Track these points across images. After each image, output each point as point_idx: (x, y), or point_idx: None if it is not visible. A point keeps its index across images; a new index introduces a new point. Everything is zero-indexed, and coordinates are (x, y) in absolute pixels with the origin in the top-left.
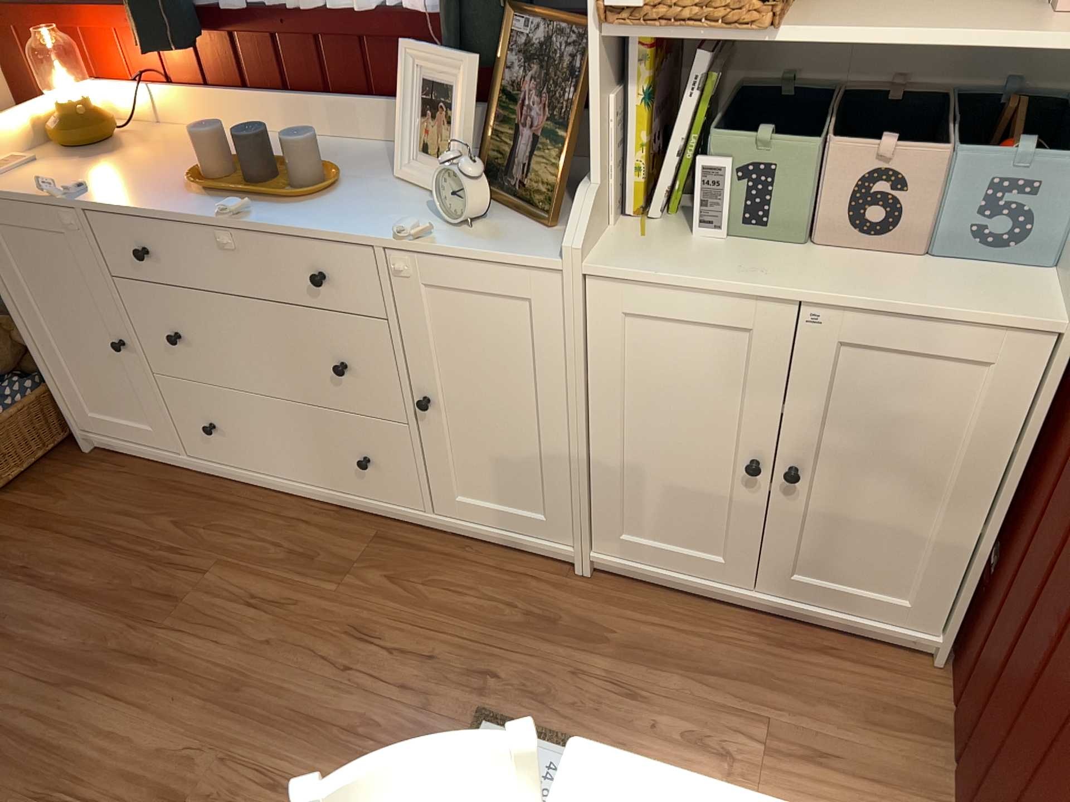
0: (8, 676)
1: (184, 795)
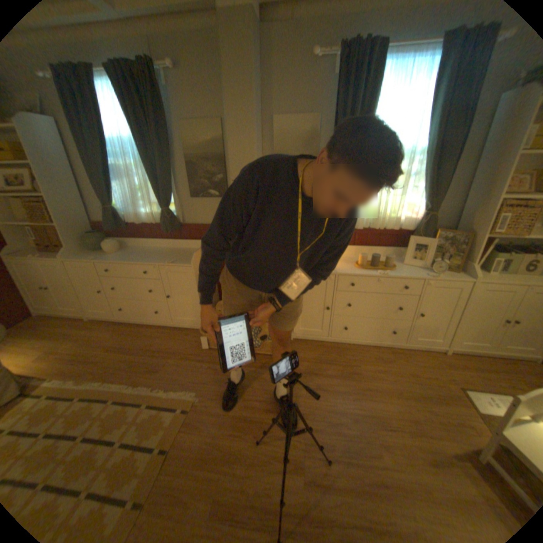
0: (337, 402)
1: (417, 422)
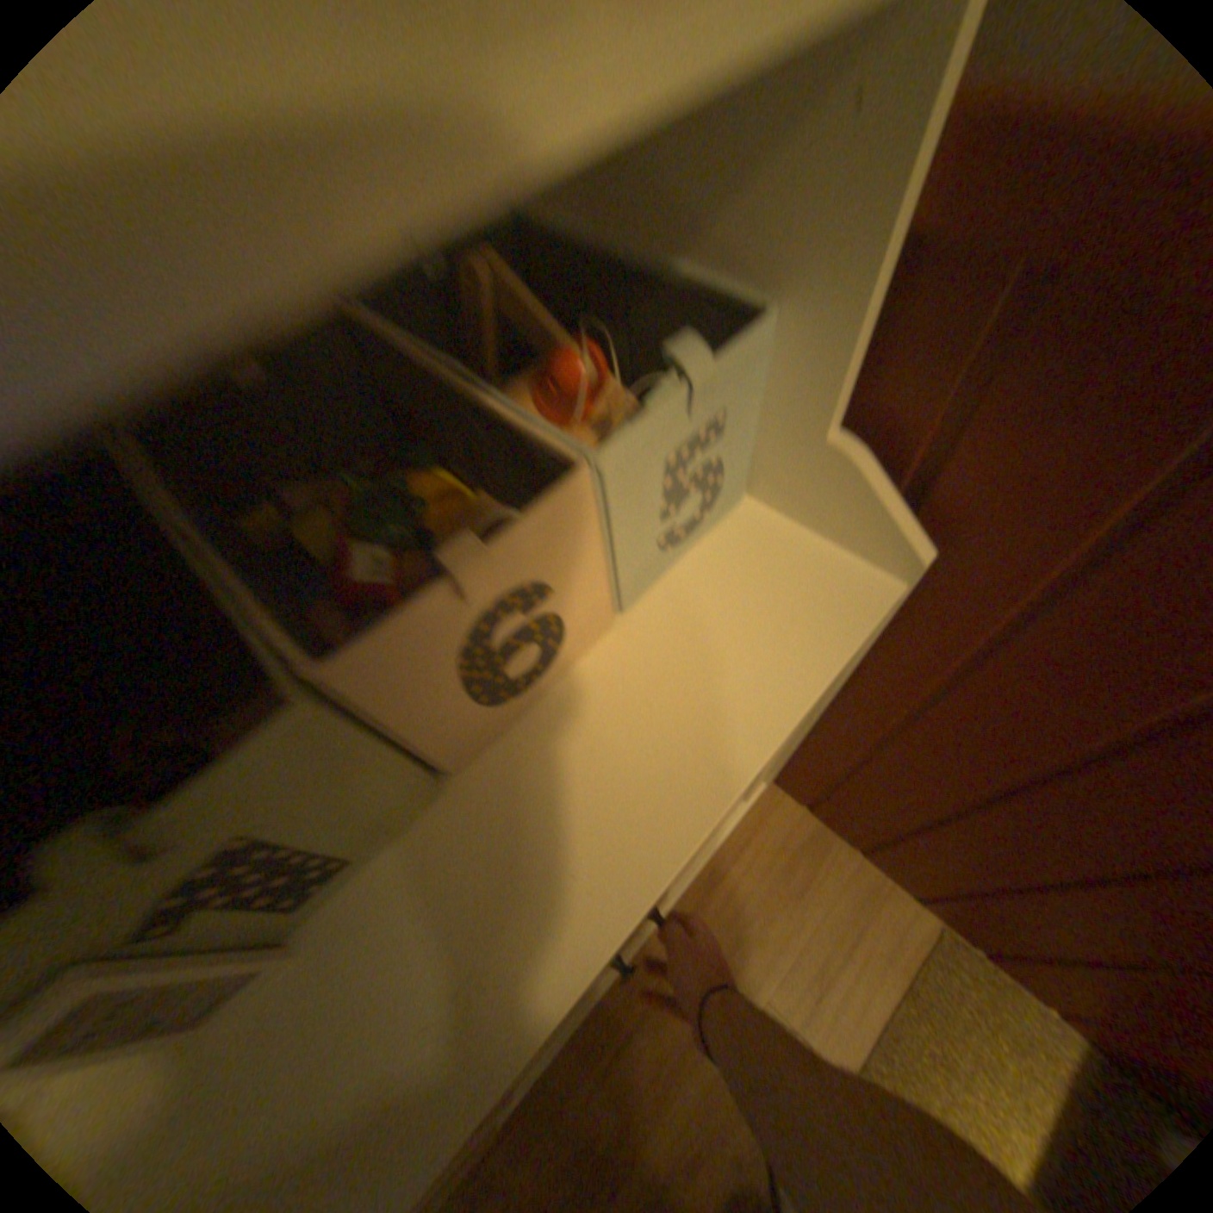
0: None
1: None
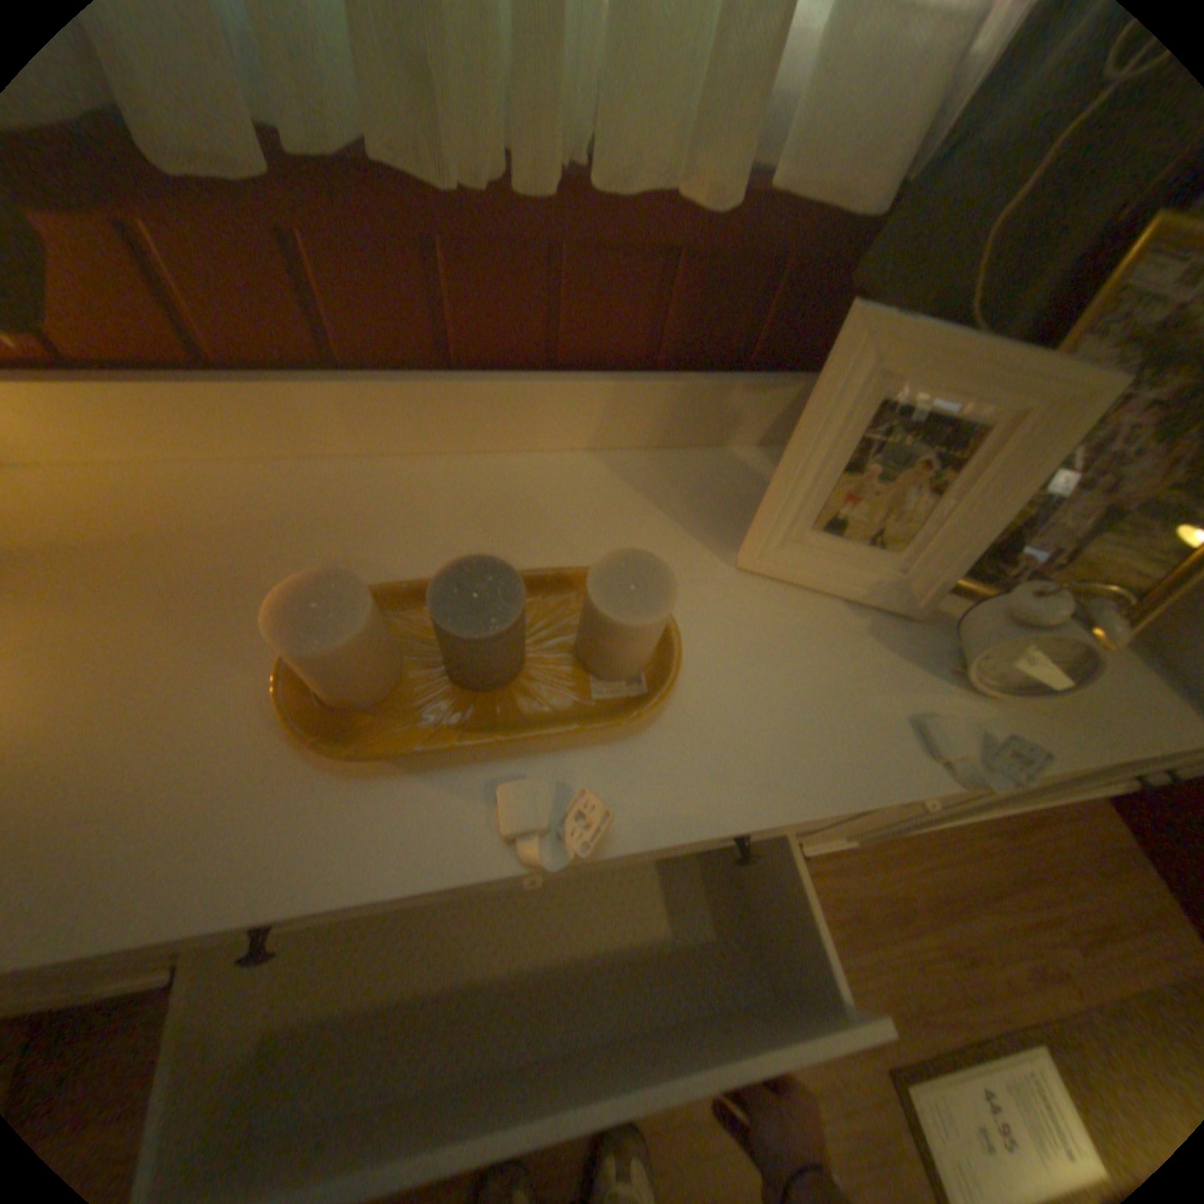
0: None
1: None
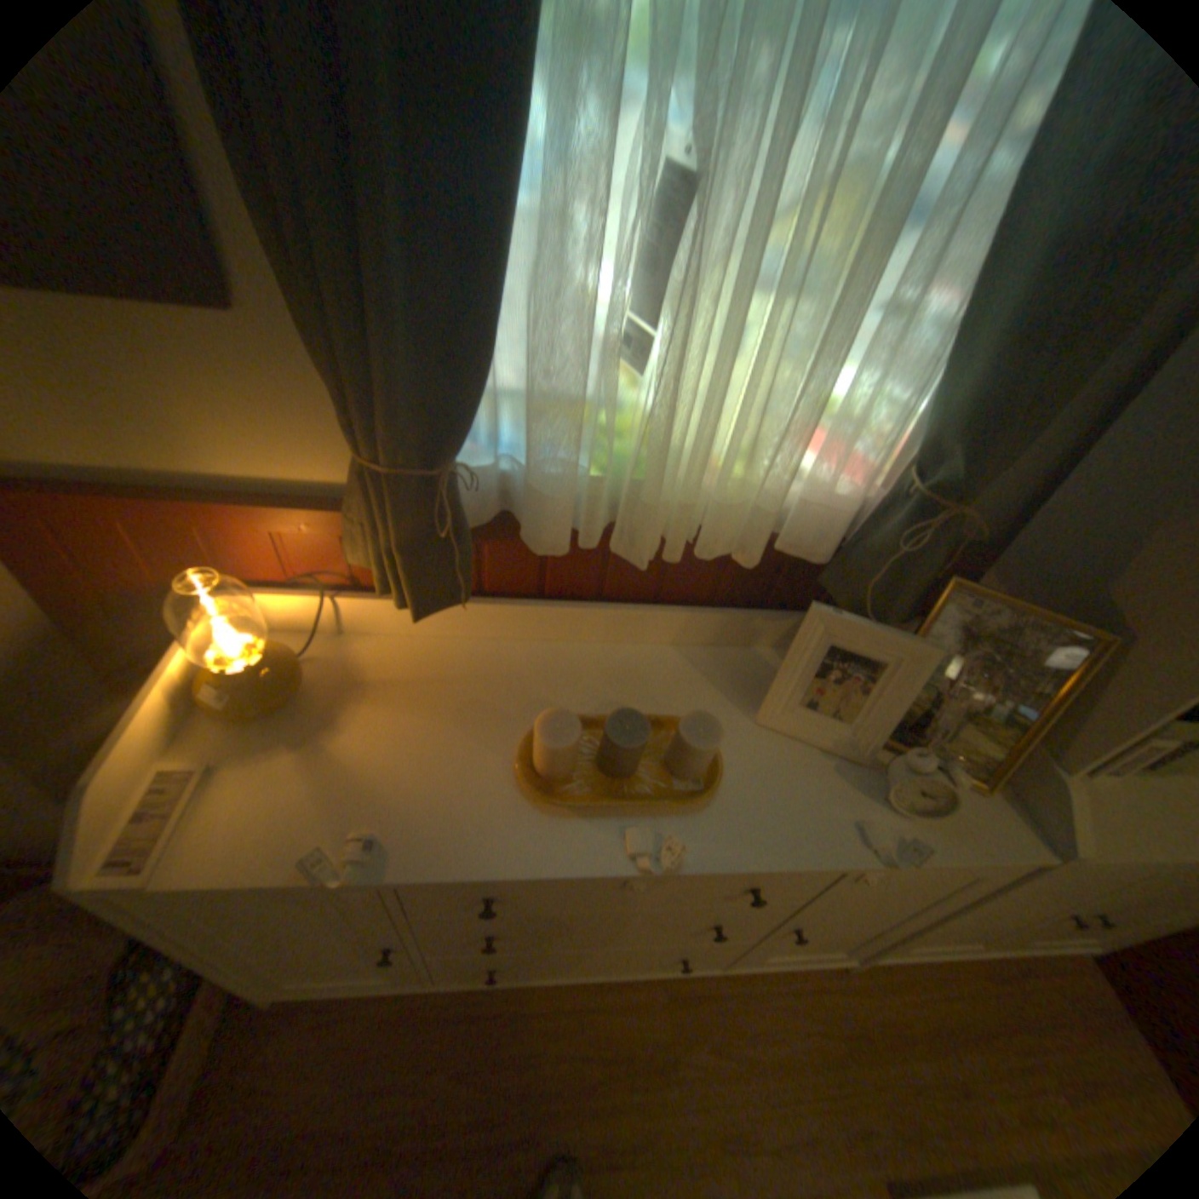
0: None
1: None
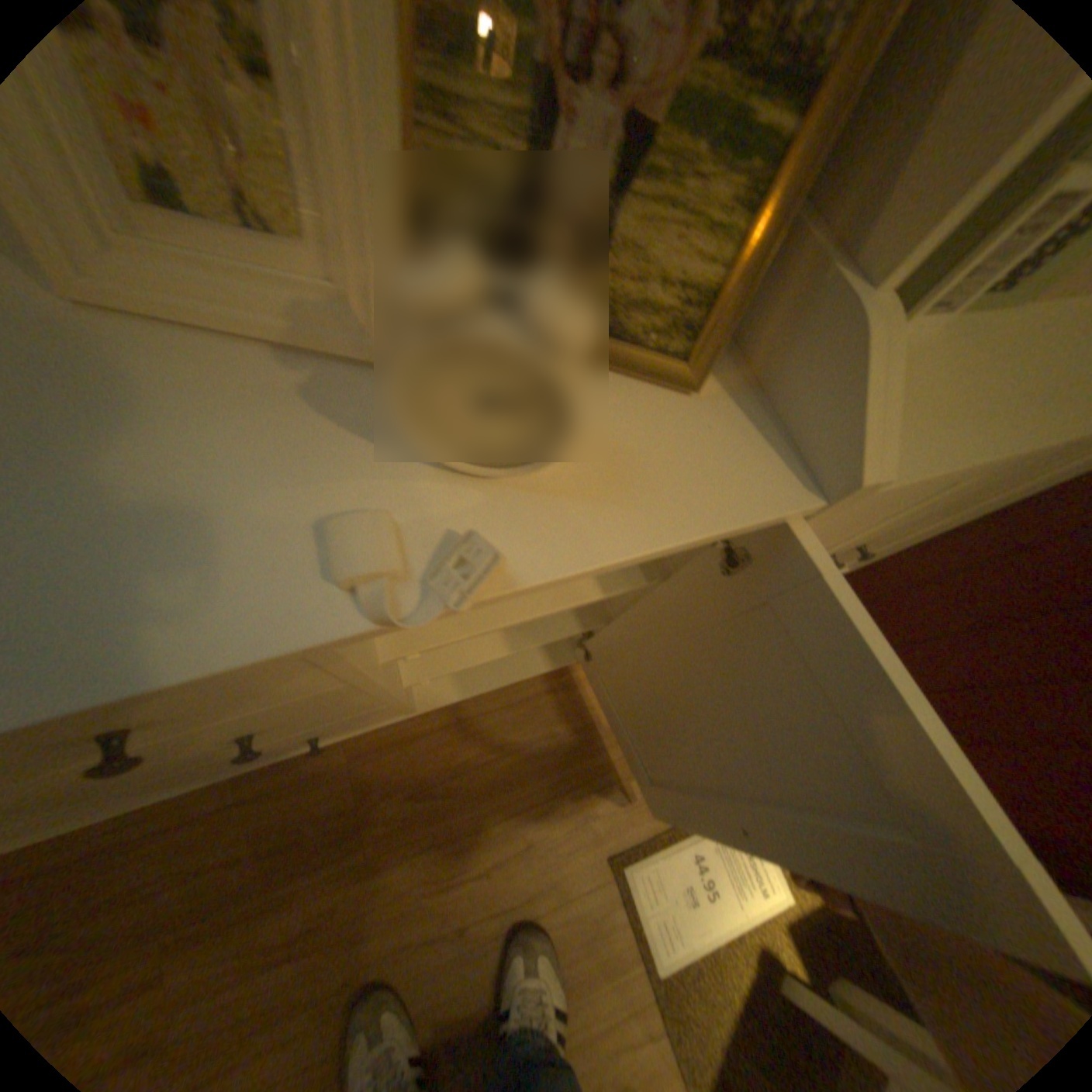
0: None
1: None
